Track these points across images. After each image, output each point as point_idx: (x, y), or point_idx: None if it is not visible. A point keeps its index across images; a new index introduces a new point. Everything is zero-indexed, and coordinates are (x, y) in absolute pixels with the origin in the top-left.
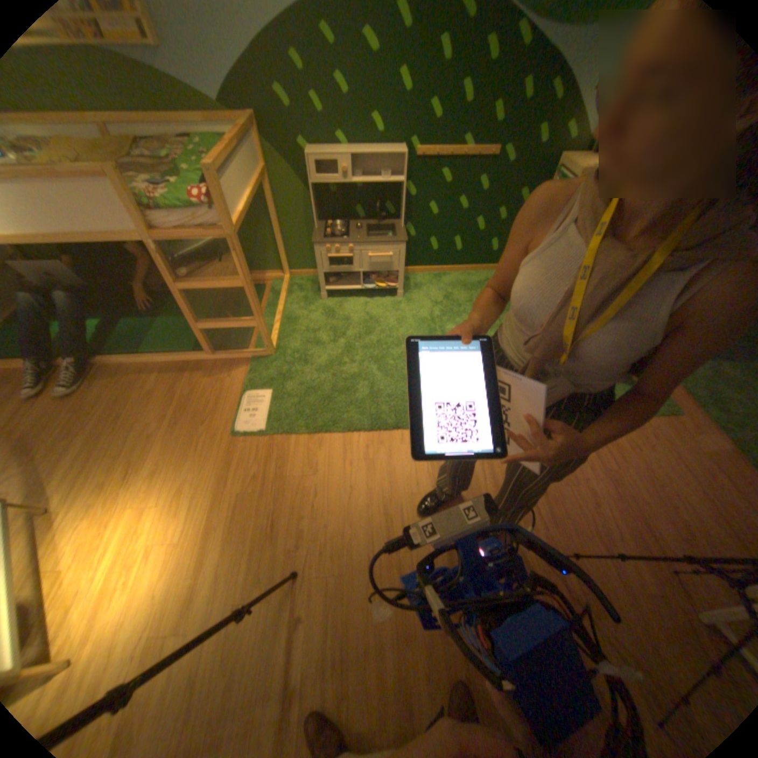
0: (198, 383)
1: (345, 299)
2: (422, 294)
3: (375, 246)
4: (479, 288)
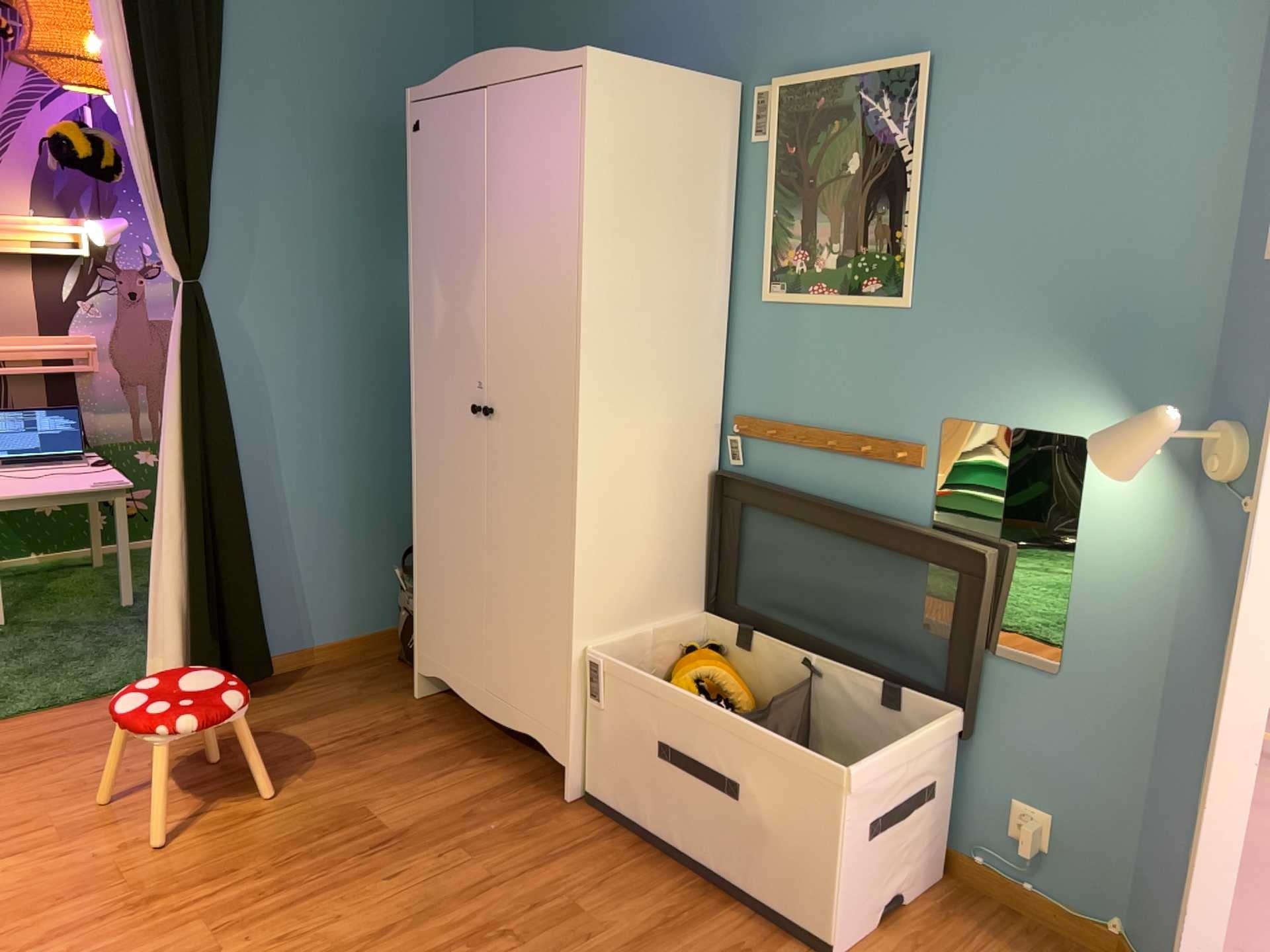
0: None
1: None
2: None
3: None
4: None
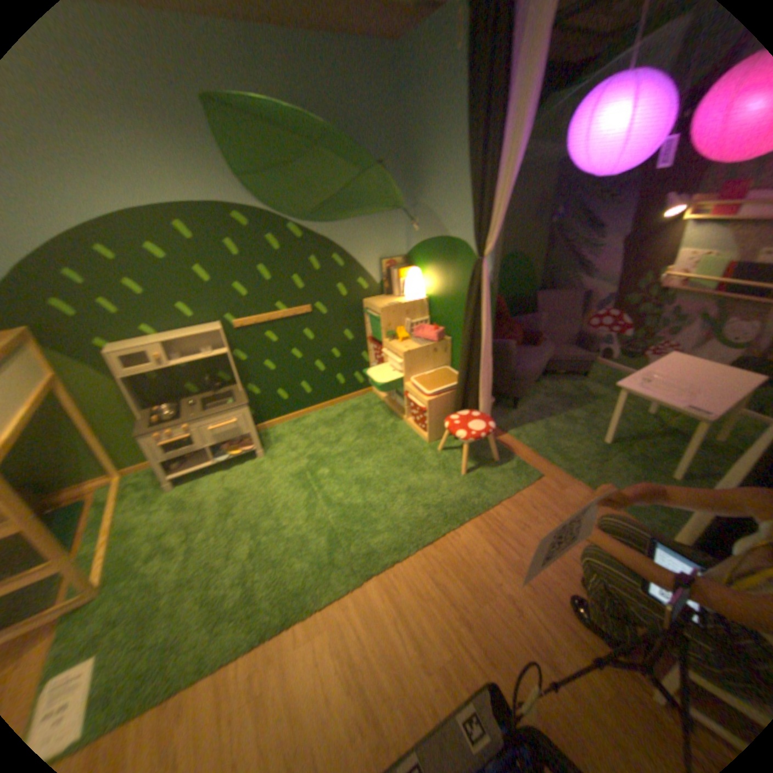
0: None
1: (196, 481)
2: (284, 445)
3: (213, 417)
4: (340, 420)
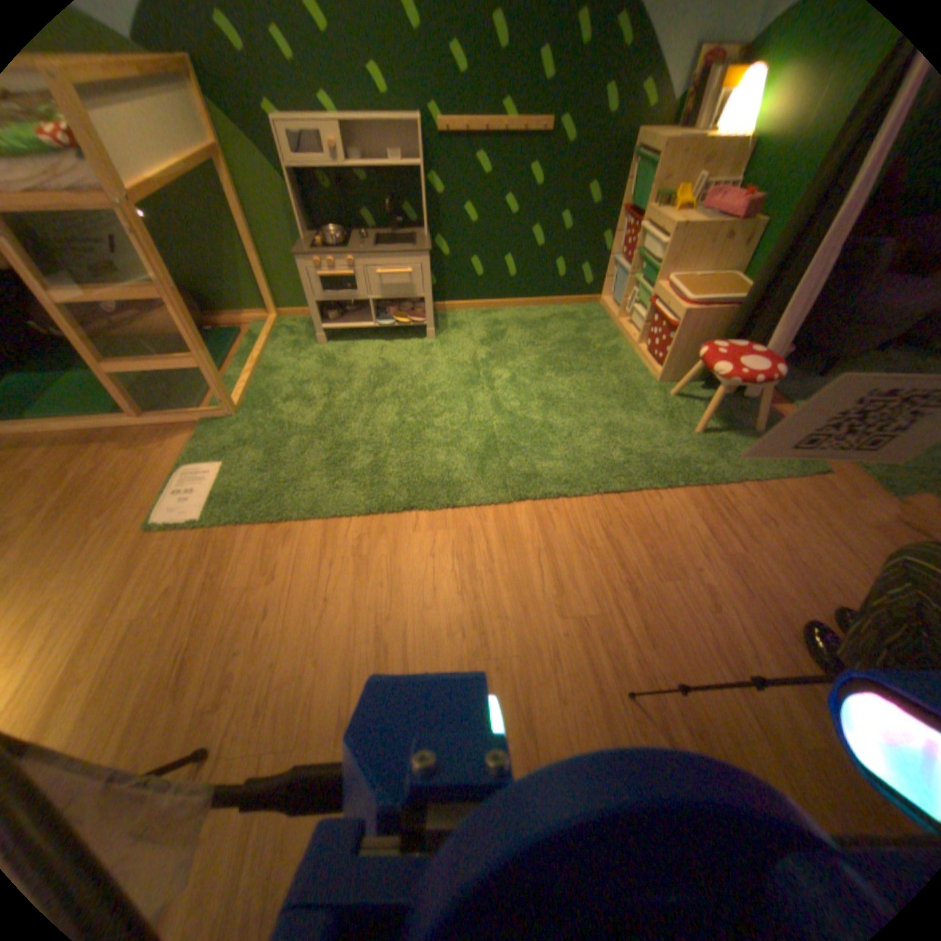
0: (108, 456)
1: (352, 340)
2: (461, 331)
3: (384, 255)
4: (541, 323)
